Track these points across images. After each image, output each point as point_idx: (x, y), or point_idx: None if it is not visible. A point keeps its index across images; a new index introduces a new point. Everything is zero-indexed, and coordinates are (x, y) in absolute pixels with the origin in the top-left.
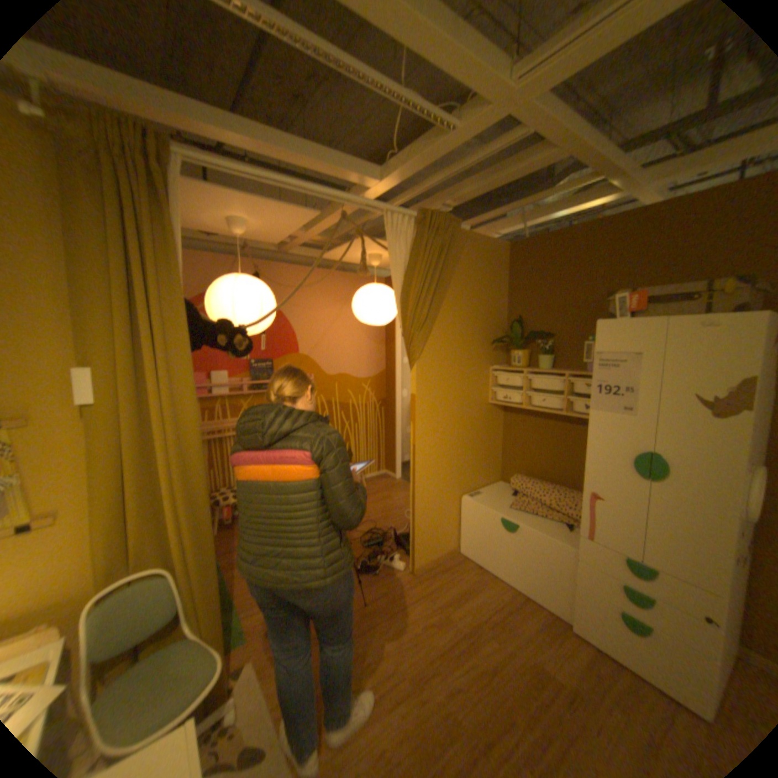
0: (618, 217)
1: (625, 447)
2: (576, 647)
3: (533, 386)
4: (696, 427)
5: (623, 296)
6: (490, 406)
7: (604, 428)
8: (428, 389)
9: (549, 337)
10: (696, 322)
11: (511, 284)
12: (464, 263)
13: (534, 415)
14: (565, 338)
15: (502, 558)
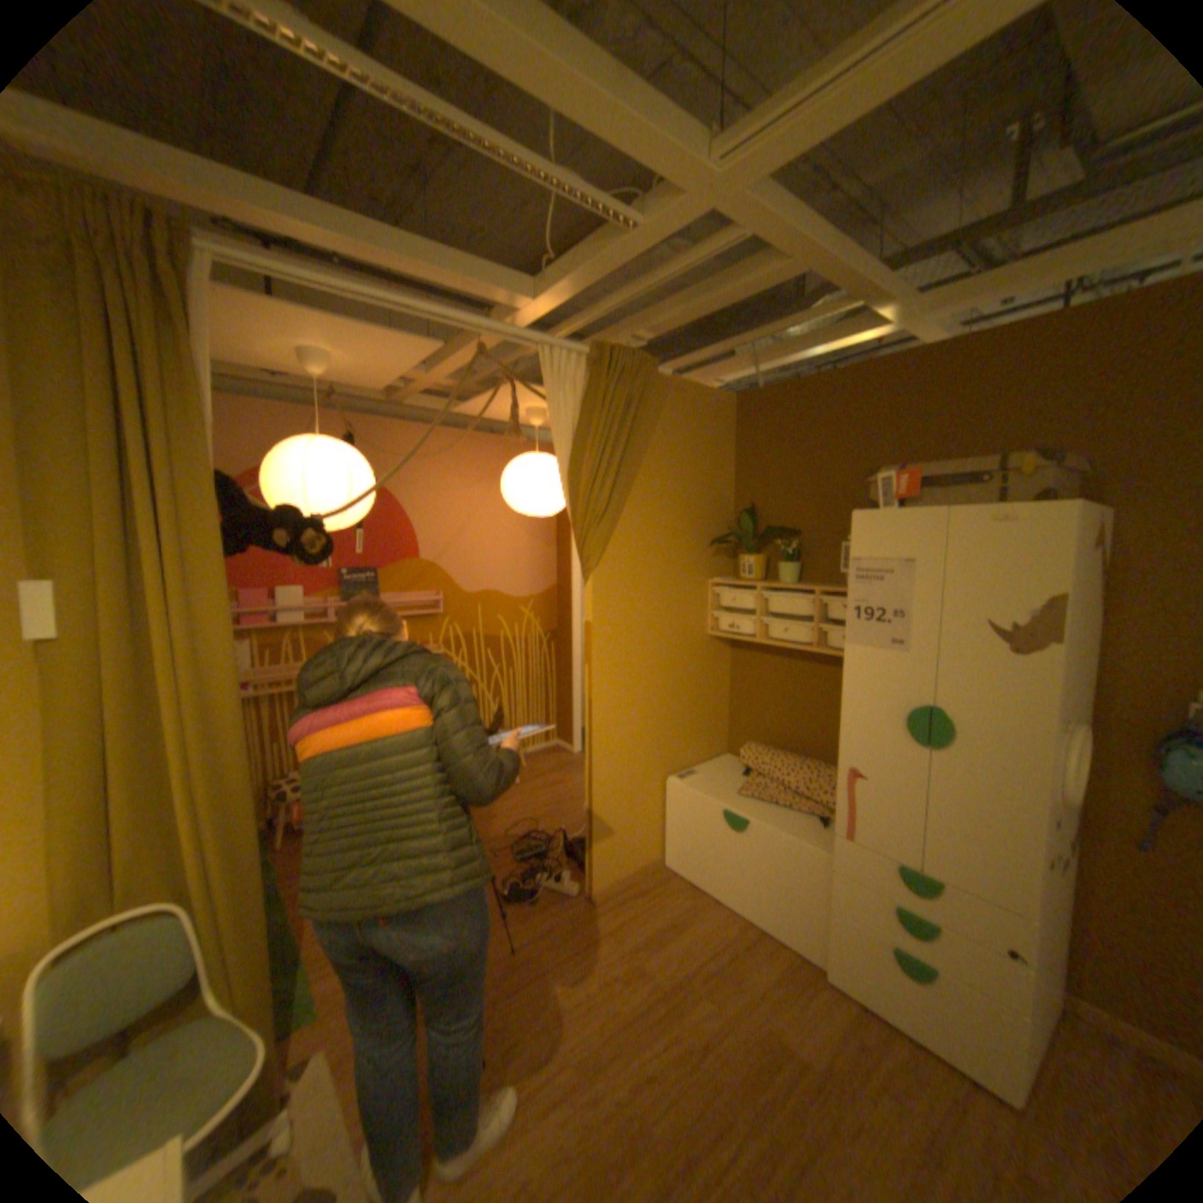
0: (887, 361)
1: (895, 699)
2: (830, 1005)
3: (770, 609)
4: (989, 668)
5: (892, 475)
6: (710, 639)
7: (864, 671)
8: (612, 614)
9: (794, 536)
10: (985, 515)
11: (739, 456)
12: (667, 424)
13: (774, 652)
14: (816, 538)
15: (725, 871)
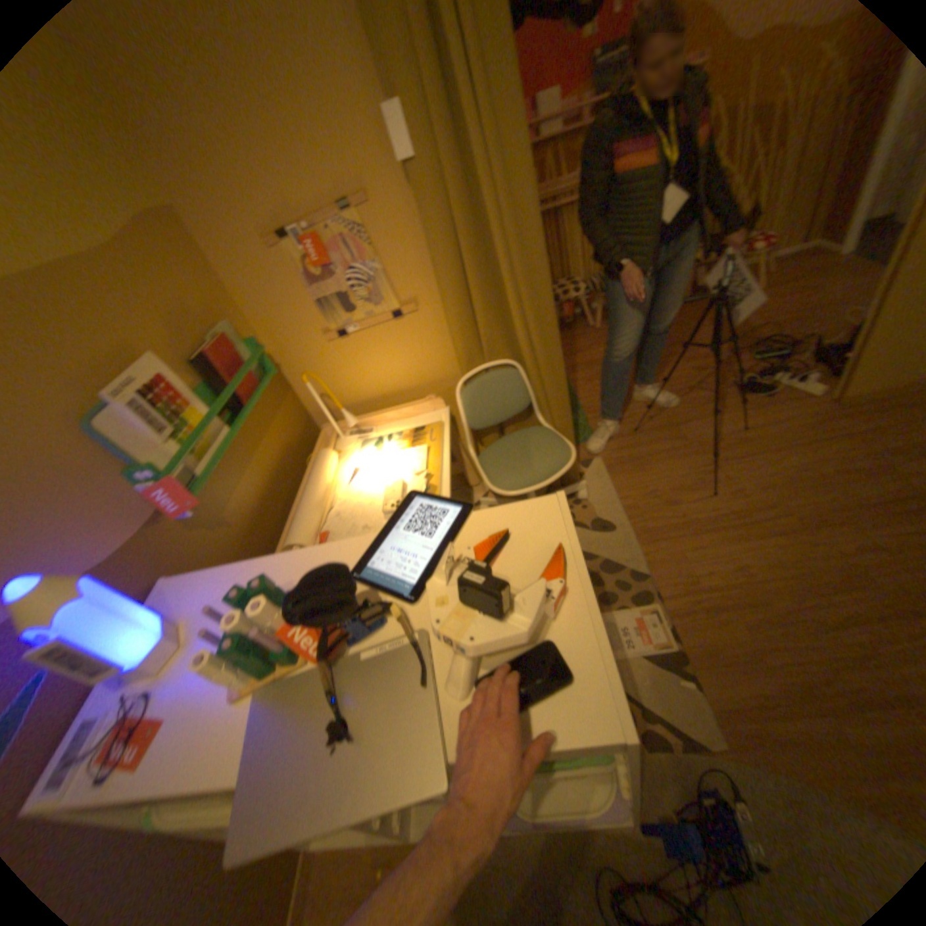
0: None
1: None
2: None
3: None
4: None
5: None
6: None
7: None
8: None
9: None
10: None
11: None
12: None
13: None
14: None
15: None
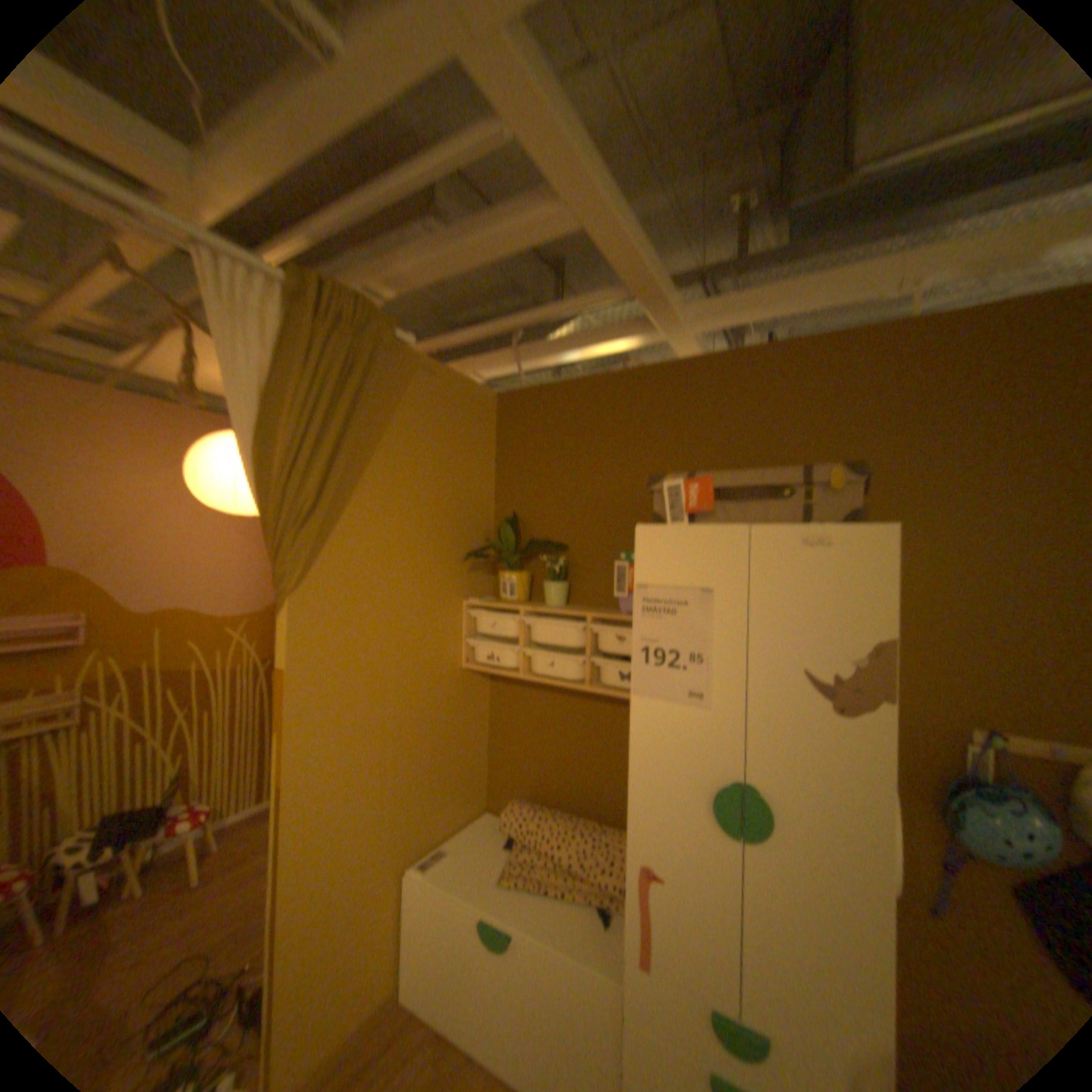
0: (653, 371)
1: (696, 772)
2: None
3: (537, 638)
4: (810, 734)
5: (672, 488)
6: (466, 674)
7: (657, 733)
8: (324, 656)
9: (561, 553)
10: (794, 537)
11: (502, 460)
12: (414, 411)
13: (541, 687)
14: (585, 555)
15: (480, 1011)
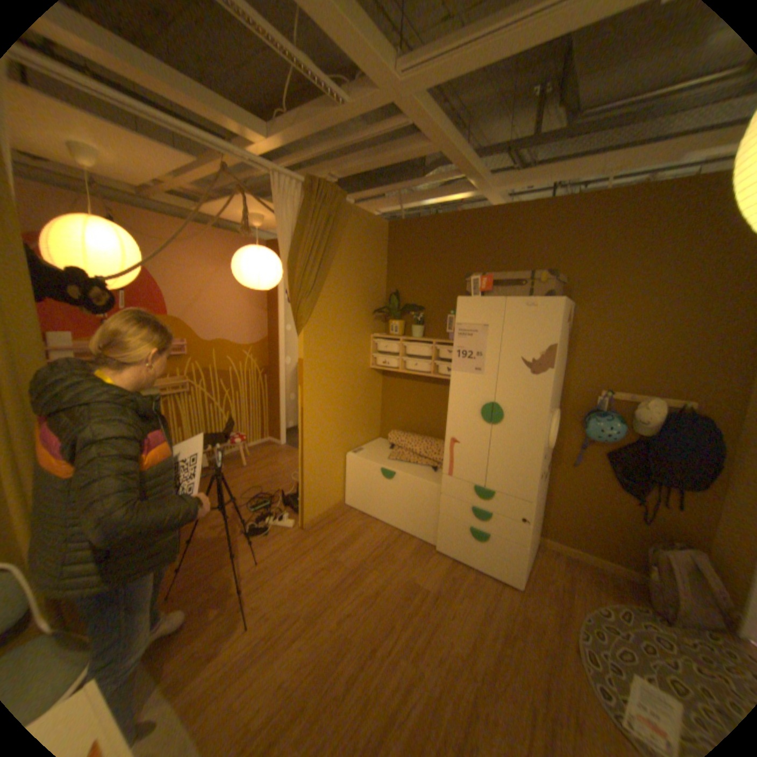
0: (474, 213)
1: (475, 399)
2: (437, 561)
3: (407, 352)
4: (520, 382)
5: (476, 278)
6: (371, 371)
7: (460, 385)
8: (315, 354)
9: (420, 311)
10: (523, 302)
11: (389, 260)
12: (349, 236)
13: (407, 378)
14: (433, 312)
15: (381, 502)
